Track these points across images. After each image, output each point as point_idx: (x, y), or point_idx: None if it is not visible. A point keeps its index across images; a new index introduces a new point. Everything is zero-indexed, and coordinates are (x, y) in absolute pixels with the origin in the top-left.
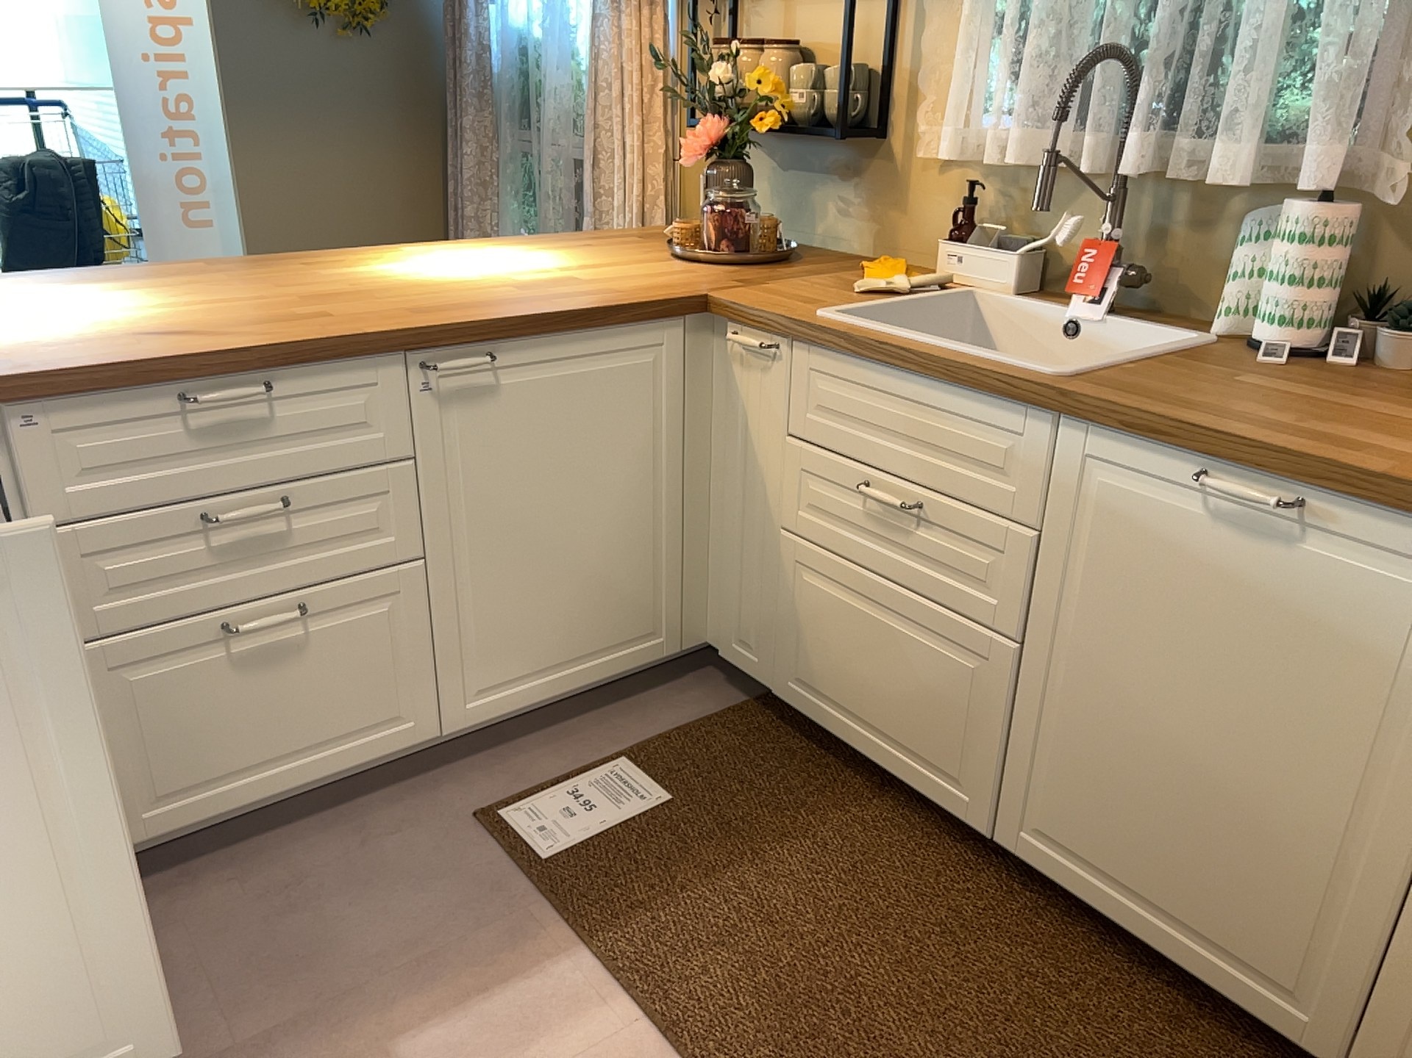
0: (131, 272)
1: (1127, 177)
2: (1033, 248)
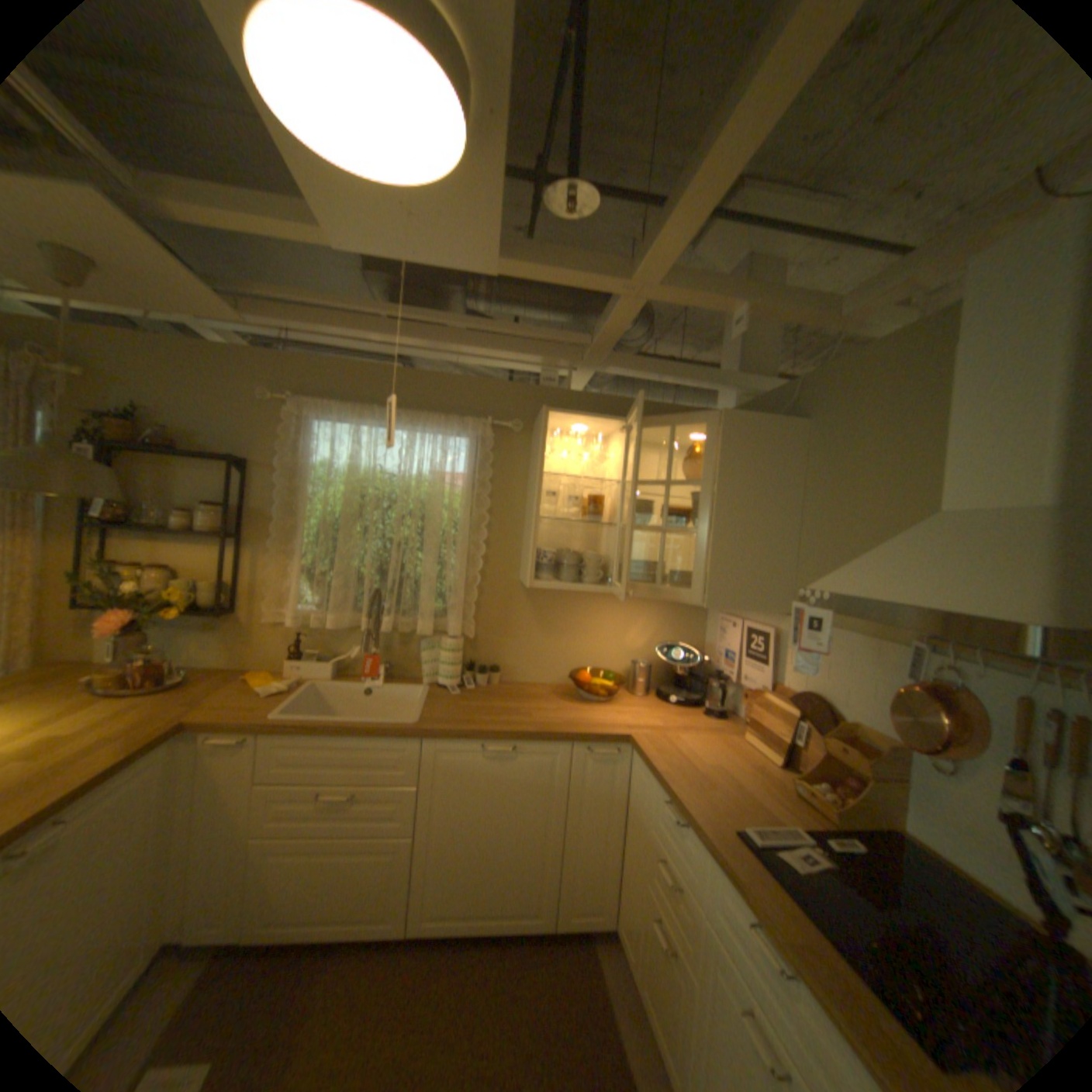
0: None
1: (383, 631)
2: (339, 660)
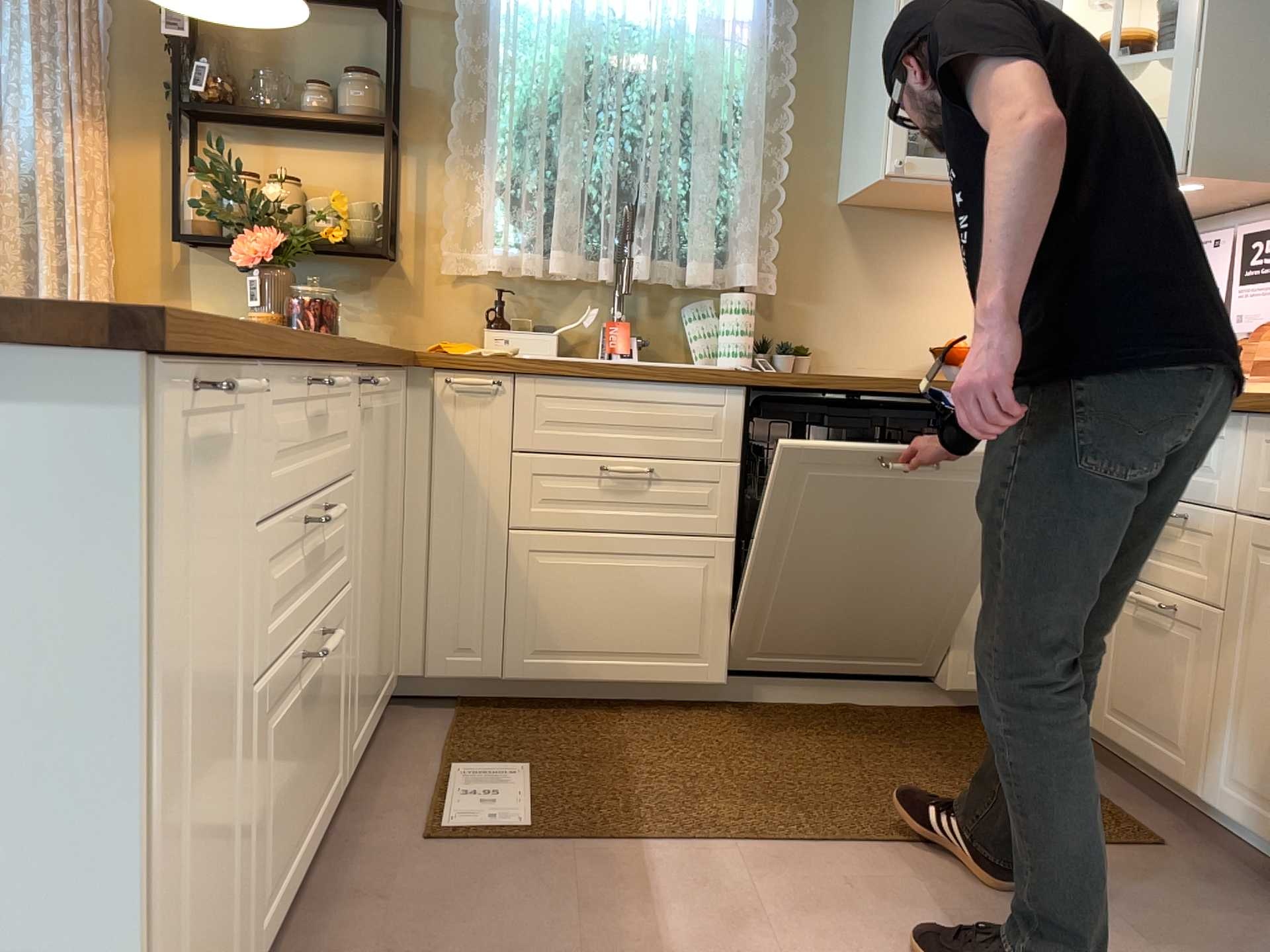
0: None
1: (634, 279)
2: (567, 327)
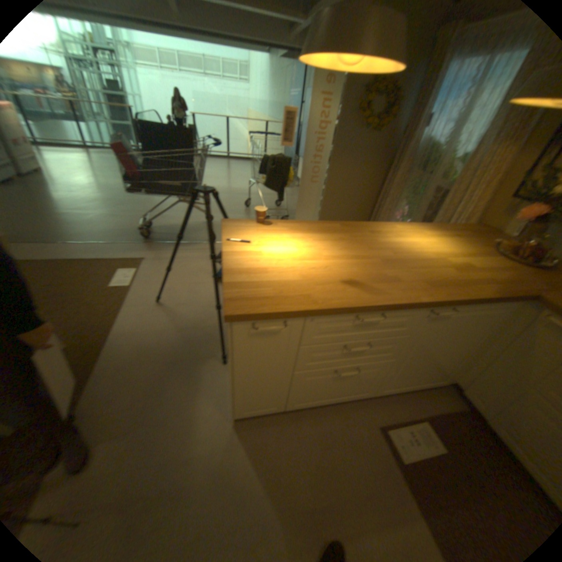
0: (319, 227)
1: None
2: None
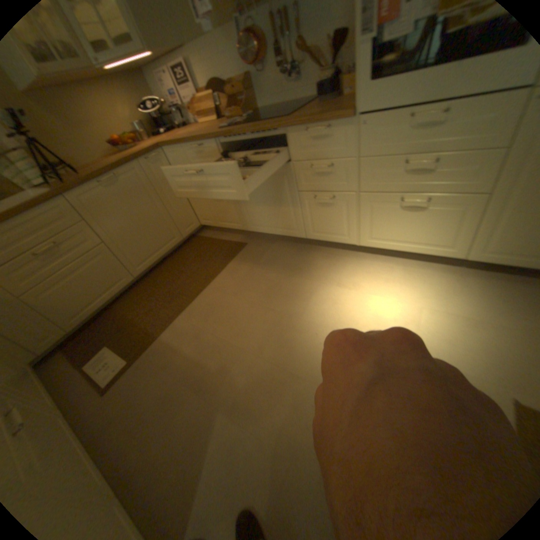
0: None
1: None
2: None
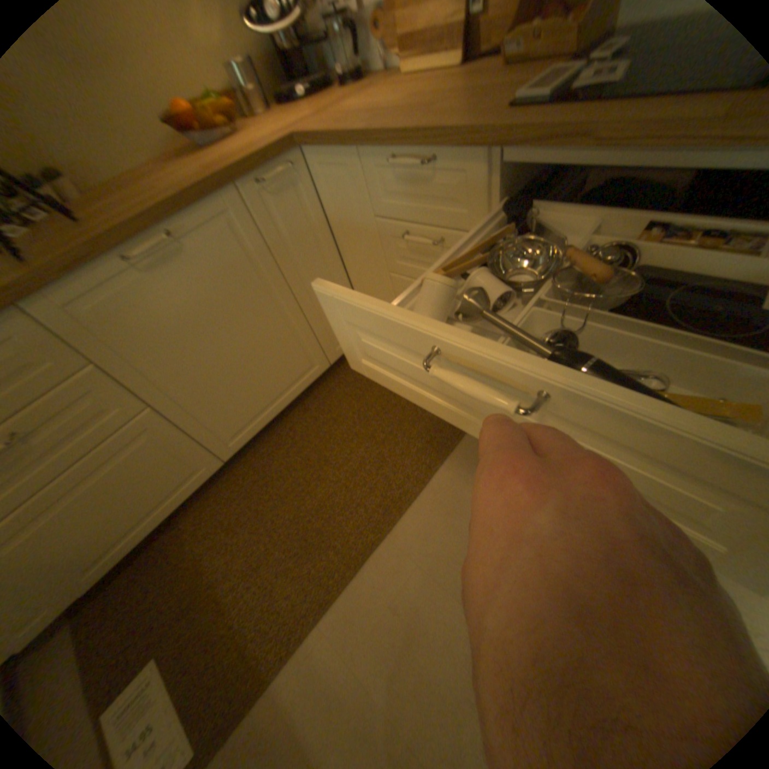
0: None
1: None
2: None
